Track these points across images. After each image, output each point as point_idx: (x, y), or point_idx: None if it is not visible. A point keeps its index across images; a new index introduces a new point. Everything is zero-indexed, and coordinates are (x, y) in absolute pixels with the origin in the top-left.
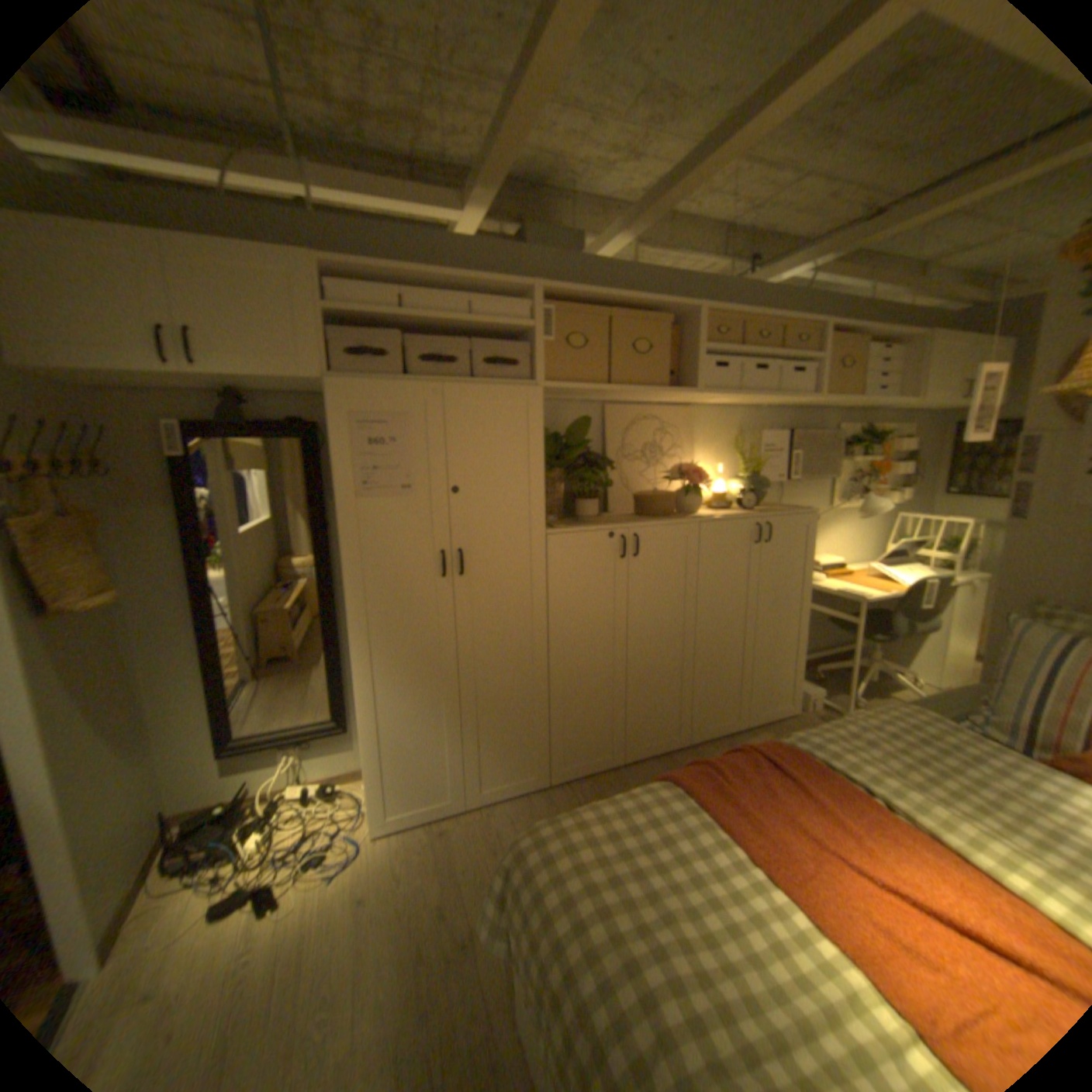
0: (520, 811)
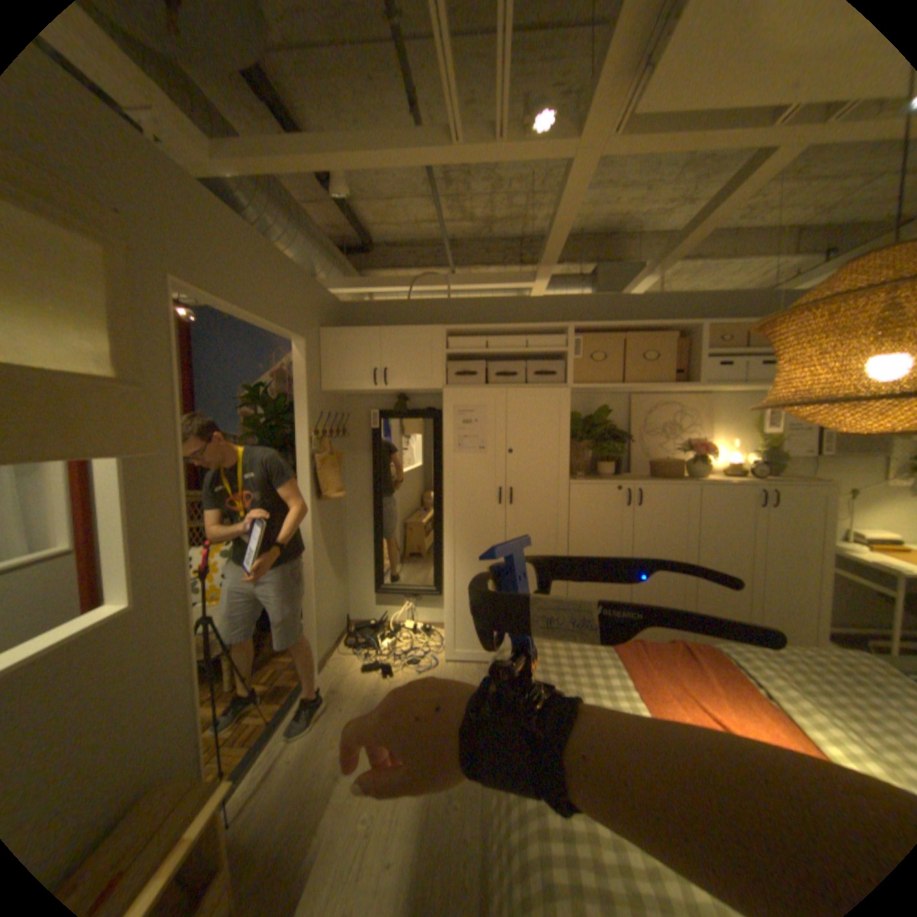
0: None
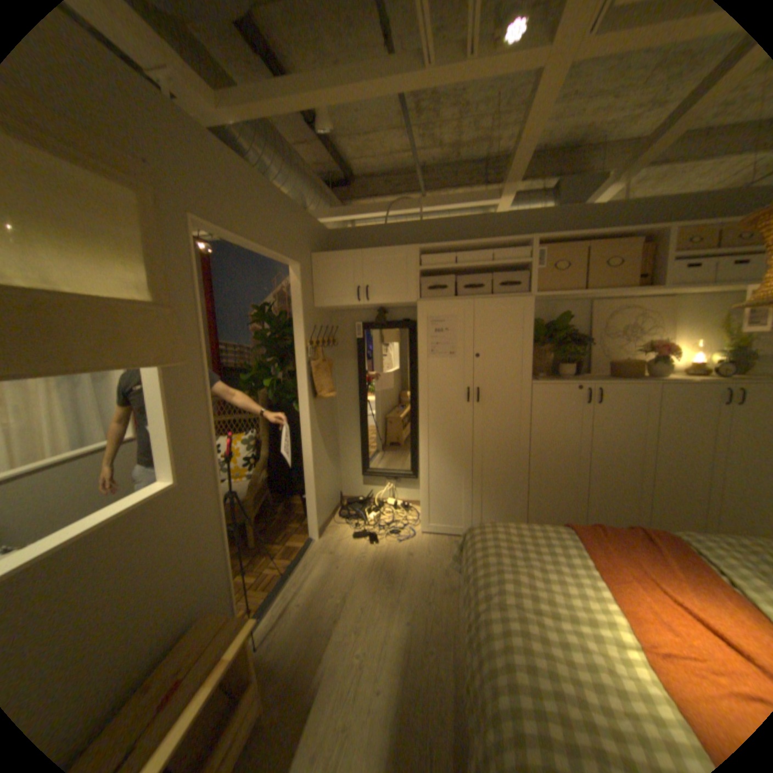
0: None
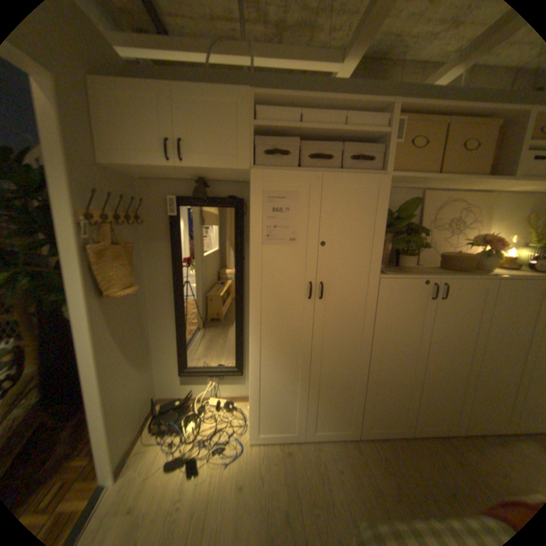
0: (340, 453)
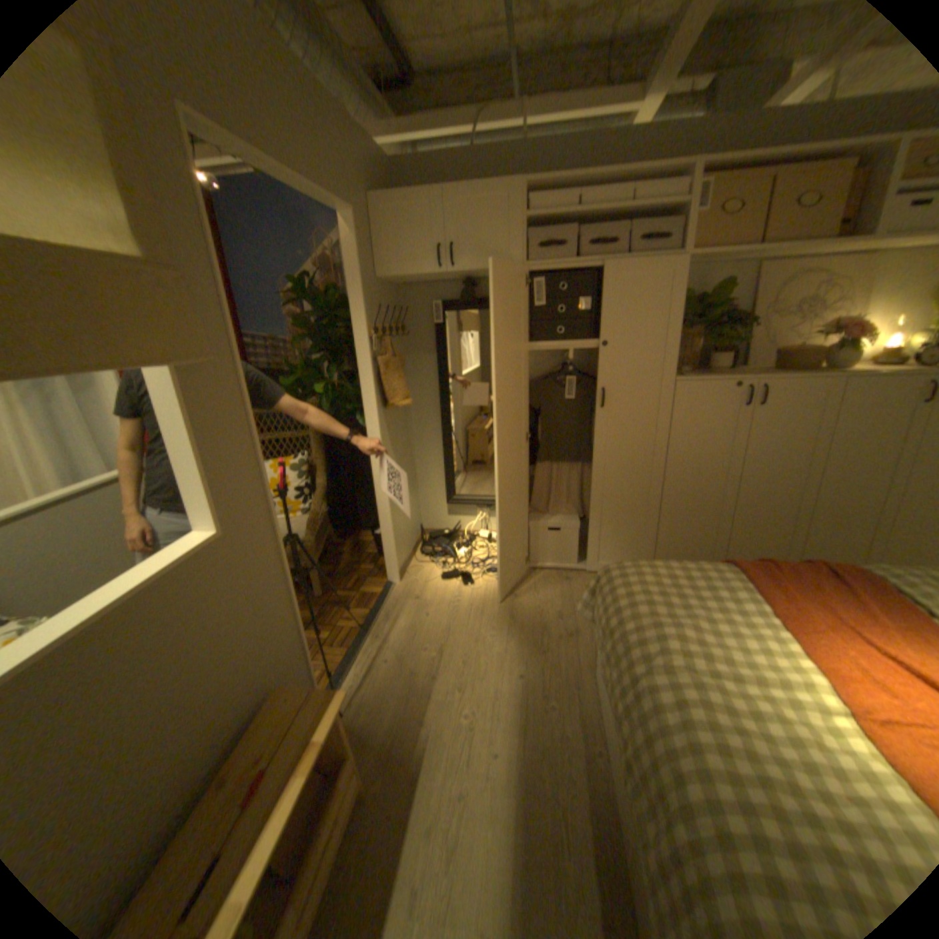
0: None
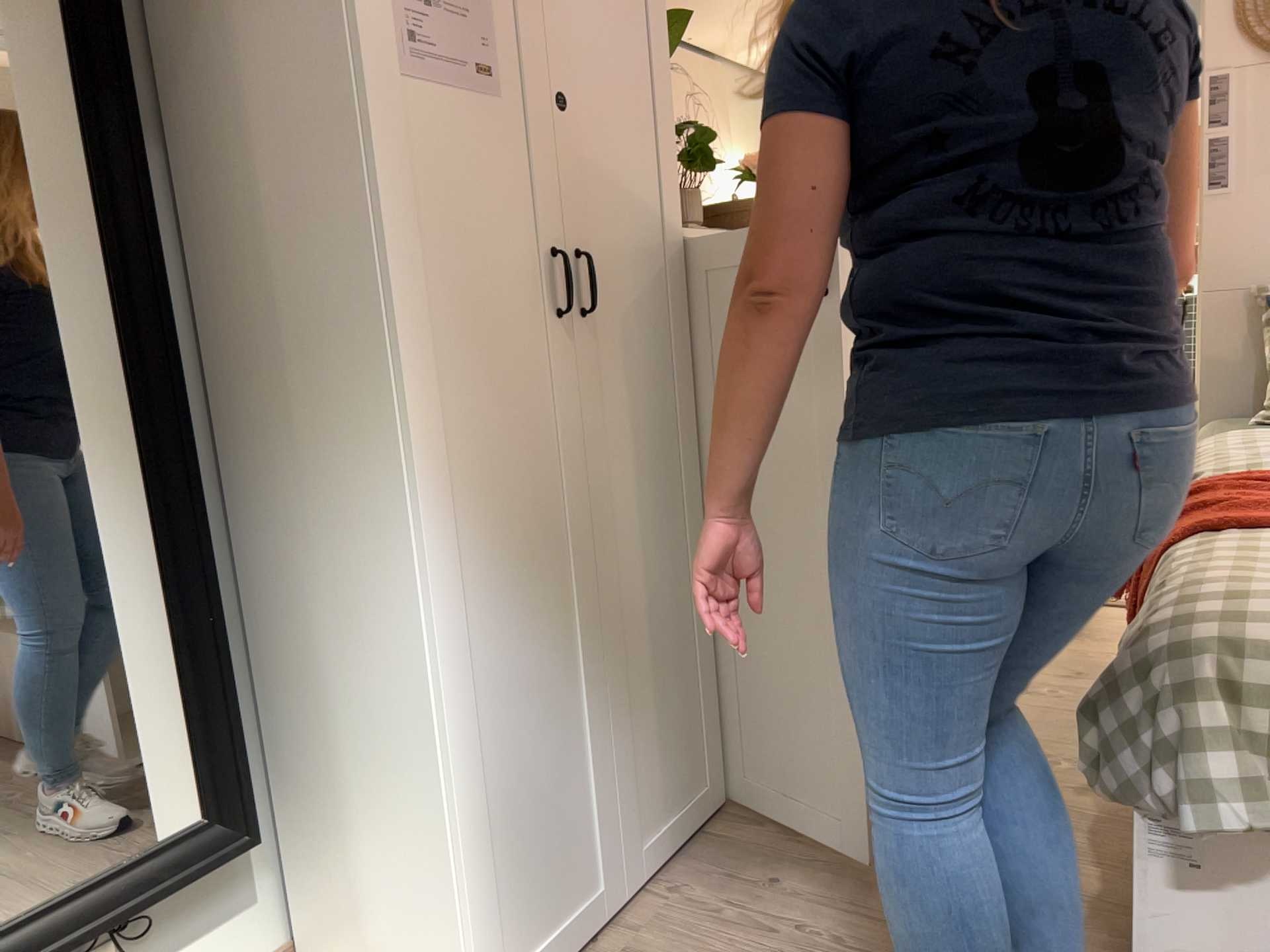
0: (718, 863)
